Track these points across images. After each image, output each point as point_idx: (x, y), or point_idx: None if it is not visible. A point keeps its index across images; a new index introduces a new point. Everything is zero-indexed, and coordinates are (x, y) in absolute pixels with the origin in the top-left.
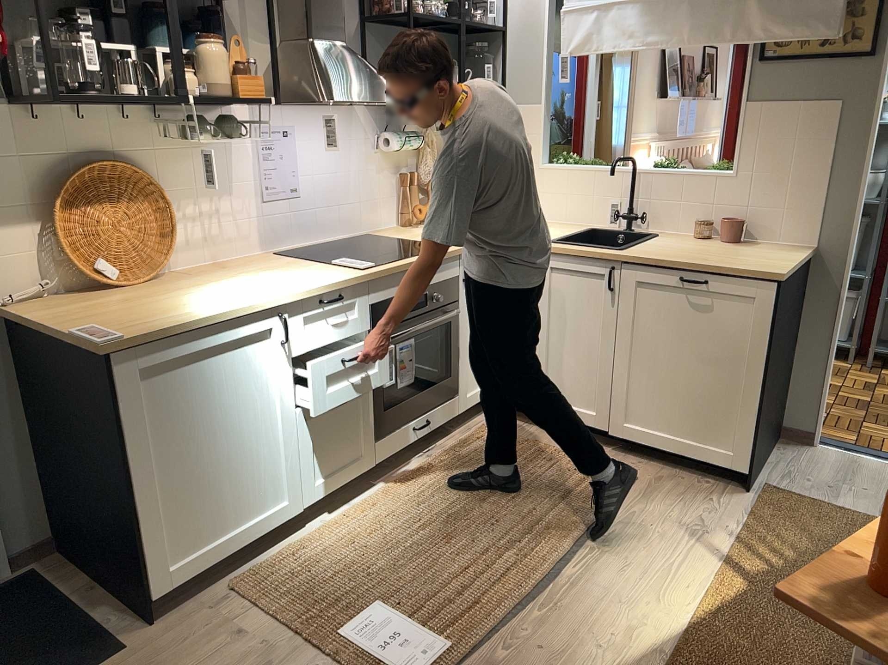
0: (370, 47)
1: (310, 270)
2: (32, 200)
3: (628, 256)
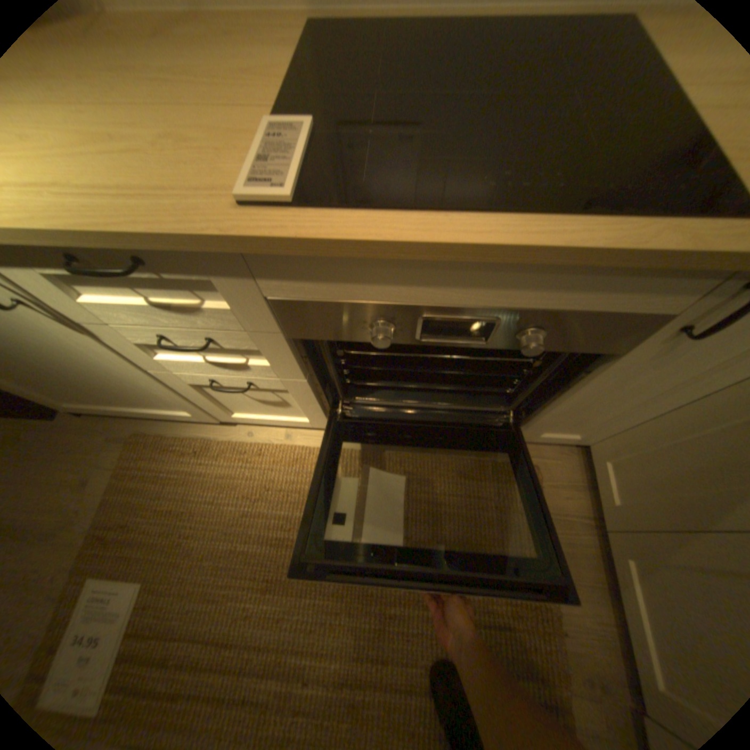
0: None
1: (184, 129)
2: None
3: None
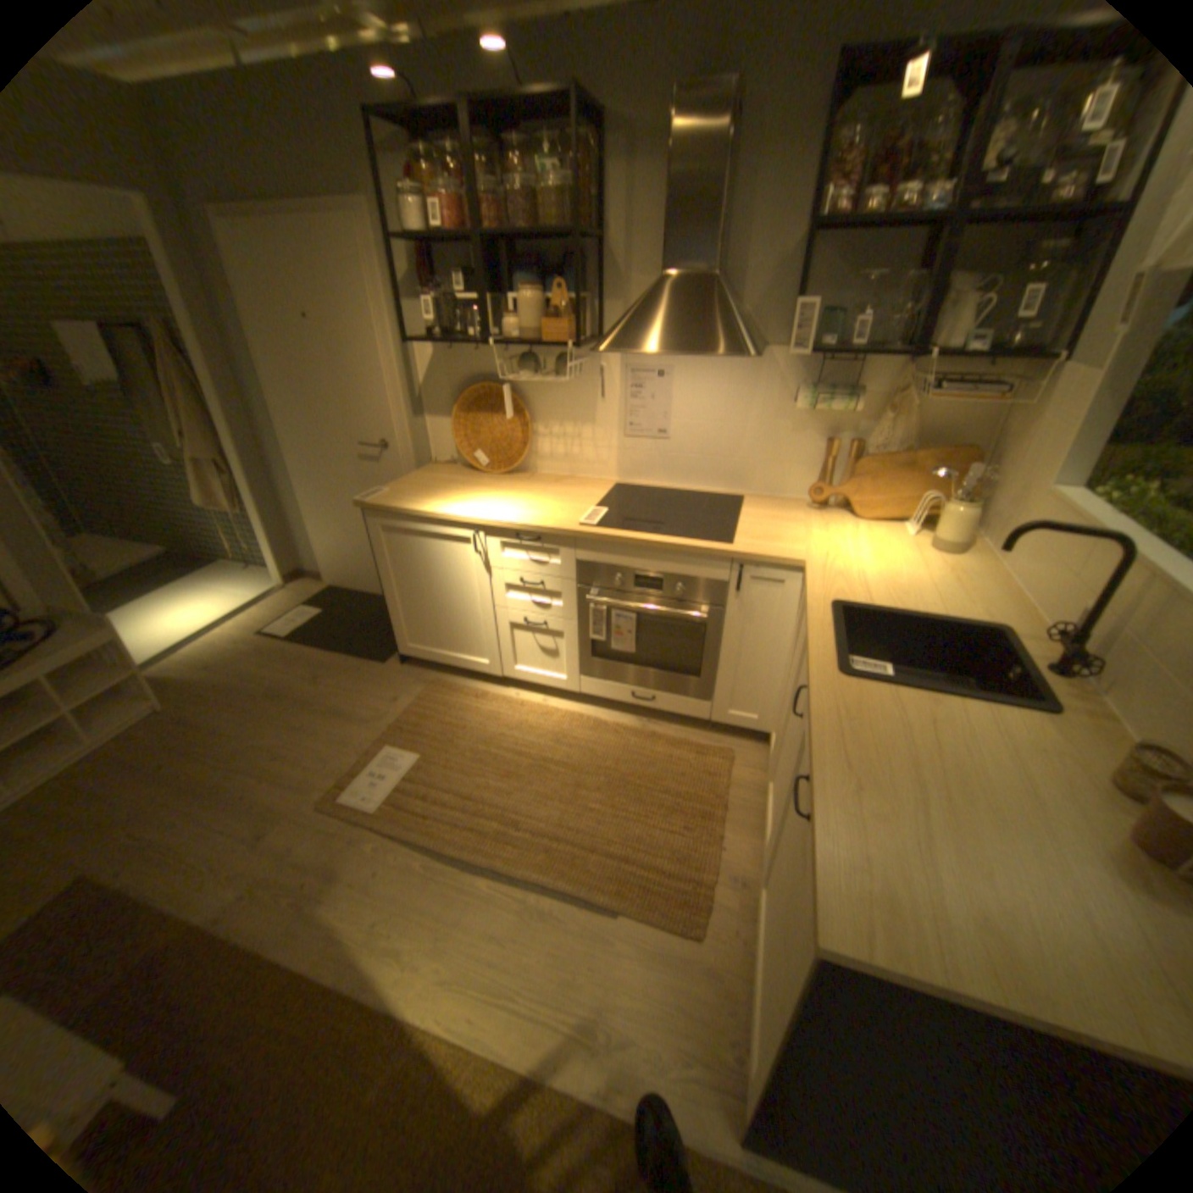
0: (822, 266)
1: (564, 508)
2: (453, 402)
3: (809, 684)
